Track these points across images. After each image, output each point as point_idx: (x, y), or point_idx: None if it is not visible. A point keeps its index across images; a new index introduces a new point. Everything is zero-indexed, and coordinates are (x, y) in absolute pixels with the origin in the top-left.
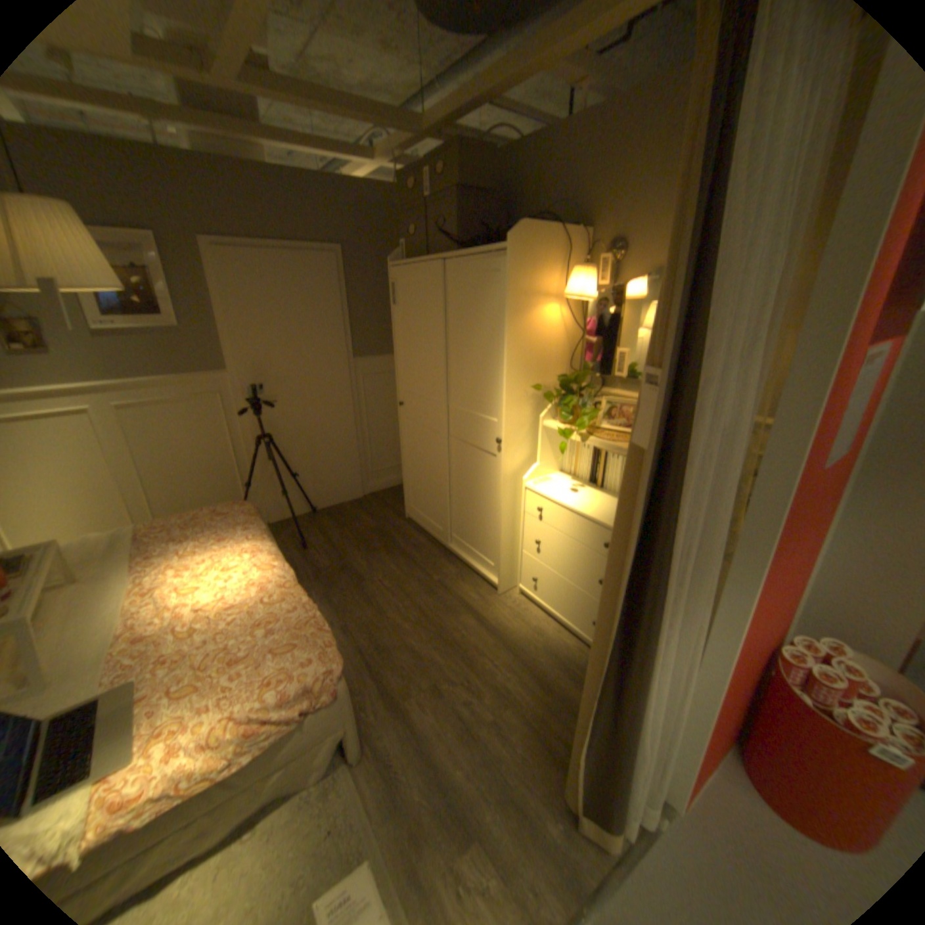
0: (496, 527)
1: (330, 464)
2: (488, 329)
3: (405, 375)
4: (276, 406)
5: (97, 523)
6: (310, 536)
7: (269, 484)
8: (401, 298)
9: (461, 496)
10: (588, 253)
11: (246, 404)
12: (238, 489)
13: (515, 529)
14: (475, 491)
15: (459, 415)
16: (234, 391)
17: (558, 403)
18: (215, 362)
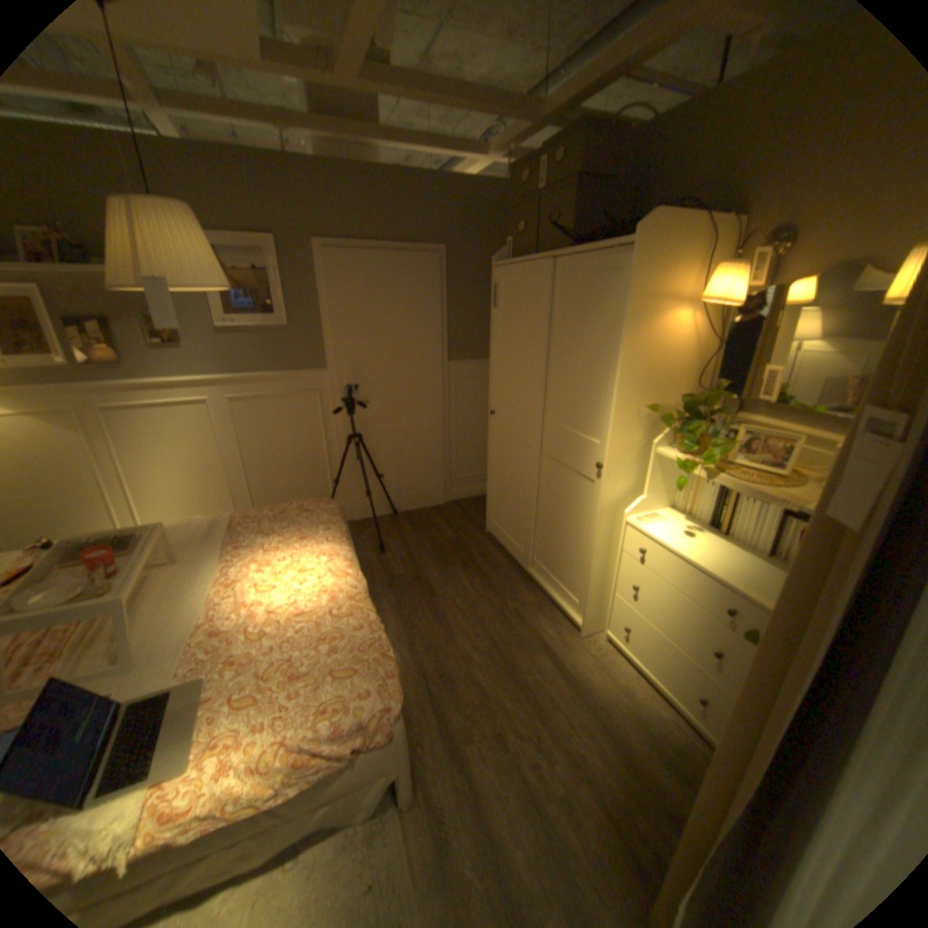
0: (586, 562)
1: (415, 467)
2: (600, 337)
3: (499, 383)
4: (369, 407)
5: (206, 504)
6: (389, 538)
7: (356, 482)
8: (502, 300)
9: (548, 520)
10: (737, 247)
11: (342, 402)
12: (327, 484)
13: (609, 567)
14: (565, 517)
15: (555, 431)
16: (331, 389)
17: (680, 428)
18: (317, 361)
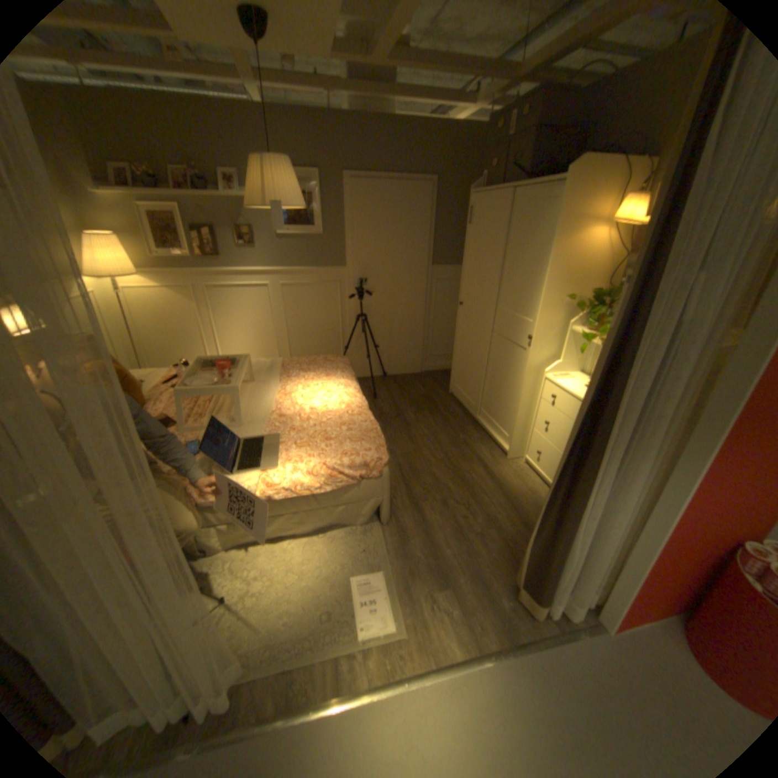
0: (516, 406)
1: (401, 343)
2: (539, 246)
3: (468, 281)
4: (372, 296)
5: (262, 355)
6: (380, 391)
7: (359, 350)
8: (475, 218)
9: (493, 380)
10: (649, 181)
11: (354, 292)
12: (340, 350)
13: (531, 411)
14: (505, 377)
15: (504, 315)
16: (348, 281)
17: (589, 312)
18: (340, 261)
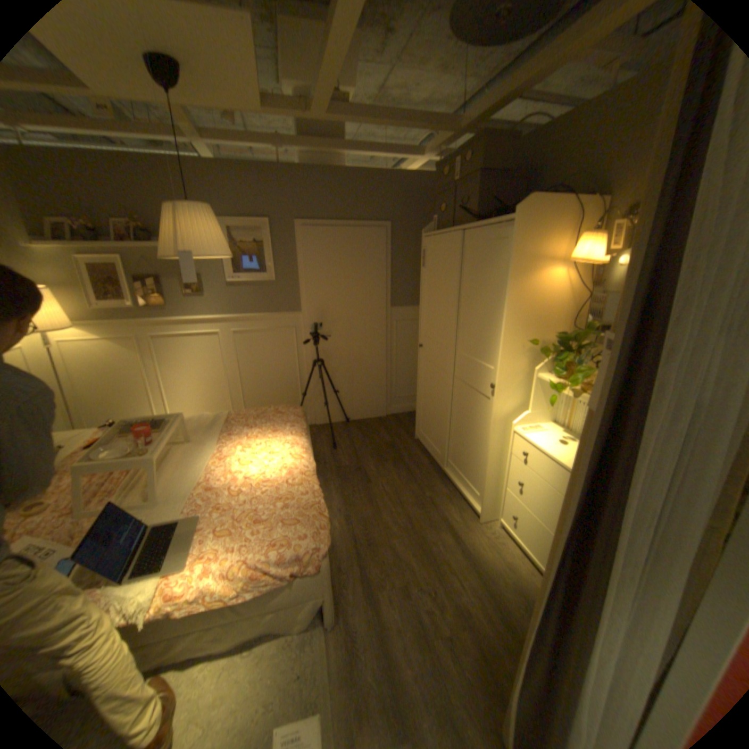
0: (484, 462)
1: (363, 387)
2: (493, 289)
3: (426, 323)
4: (330, 340)
5: (213, 406)
6: (340, 439)
7: (319, 396)
8: (428, 261)
9: (458, 429)
10: (603, 220)
11: (310, 336)
12: (298, 397)
13: (502, 467)
14: (470, 427)
15: (463, 360)
16: (304, 326)
17: (555, 358)
18: (295, 306)
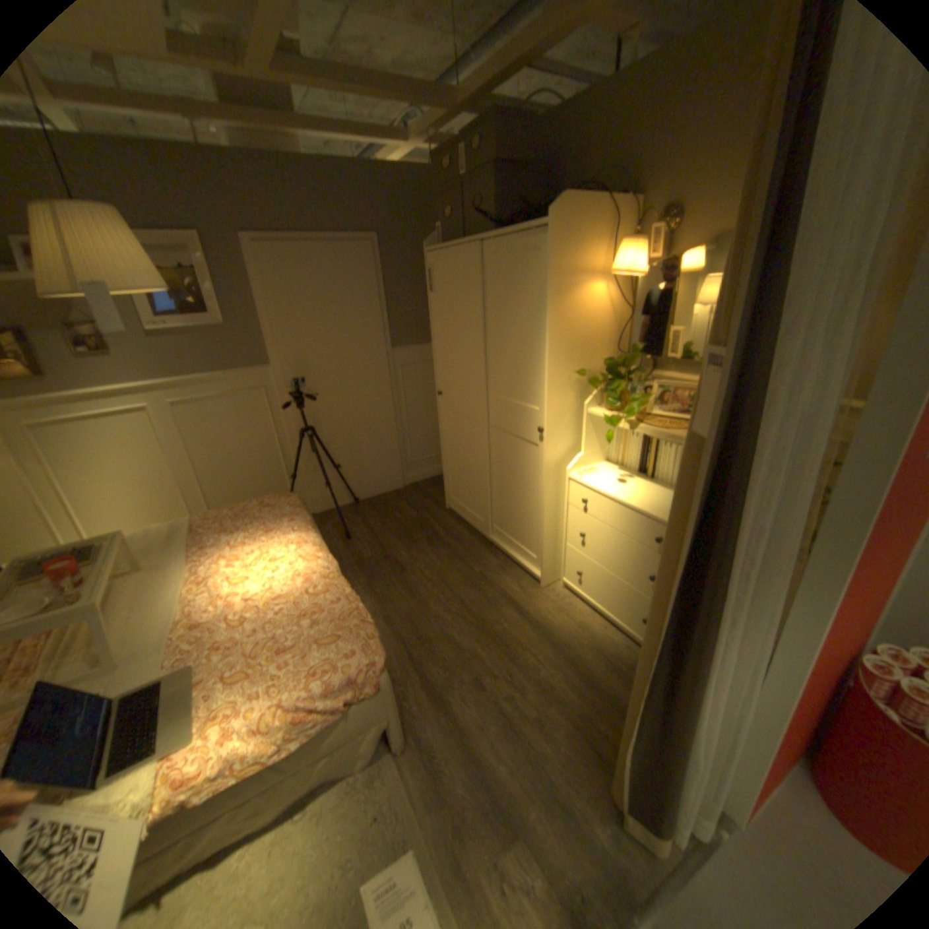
0: (538, 519)
1: (371, 455)
2: (528, 313)
3: (443, 364)
4: (318, 399)
5: (159, 514)
6: (353, 526)
7: (313, 475)
8: (437, 284)
9: (501, 488)
10: (638, 224)
11: (289, 398)
12: (284, 481)
13: (558, 521)
14: (516, 482)
15: (499, 404)
16: (277, 385)
17: (604, 389)
18: (259, 358)
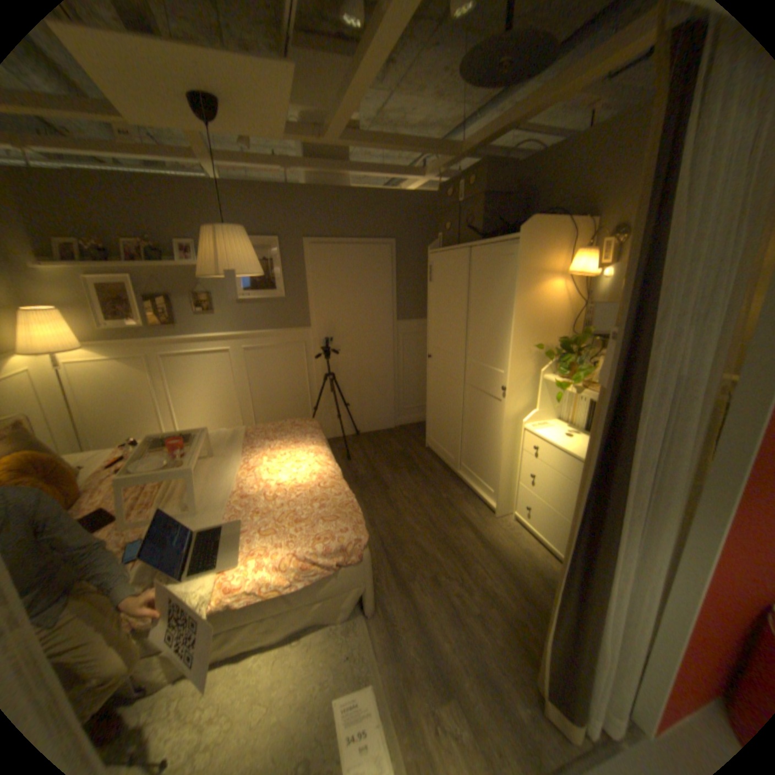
0: (497, 460)
1: (373, 399)
2: (501, 300)
3: (434, 334)
4: (340, 354)
5: (224, 423)
6: (353, 451)
7: (329, 409)
8: (435, 276)
9: (470, 432)
10: (594, 237)
11: (320, 351)
12: (309, 411)
13: (514, 463)
14: (482, 429)
15: (474, 366)
16: (313, 341)
17: (558, 360)
18: (304, 322)
